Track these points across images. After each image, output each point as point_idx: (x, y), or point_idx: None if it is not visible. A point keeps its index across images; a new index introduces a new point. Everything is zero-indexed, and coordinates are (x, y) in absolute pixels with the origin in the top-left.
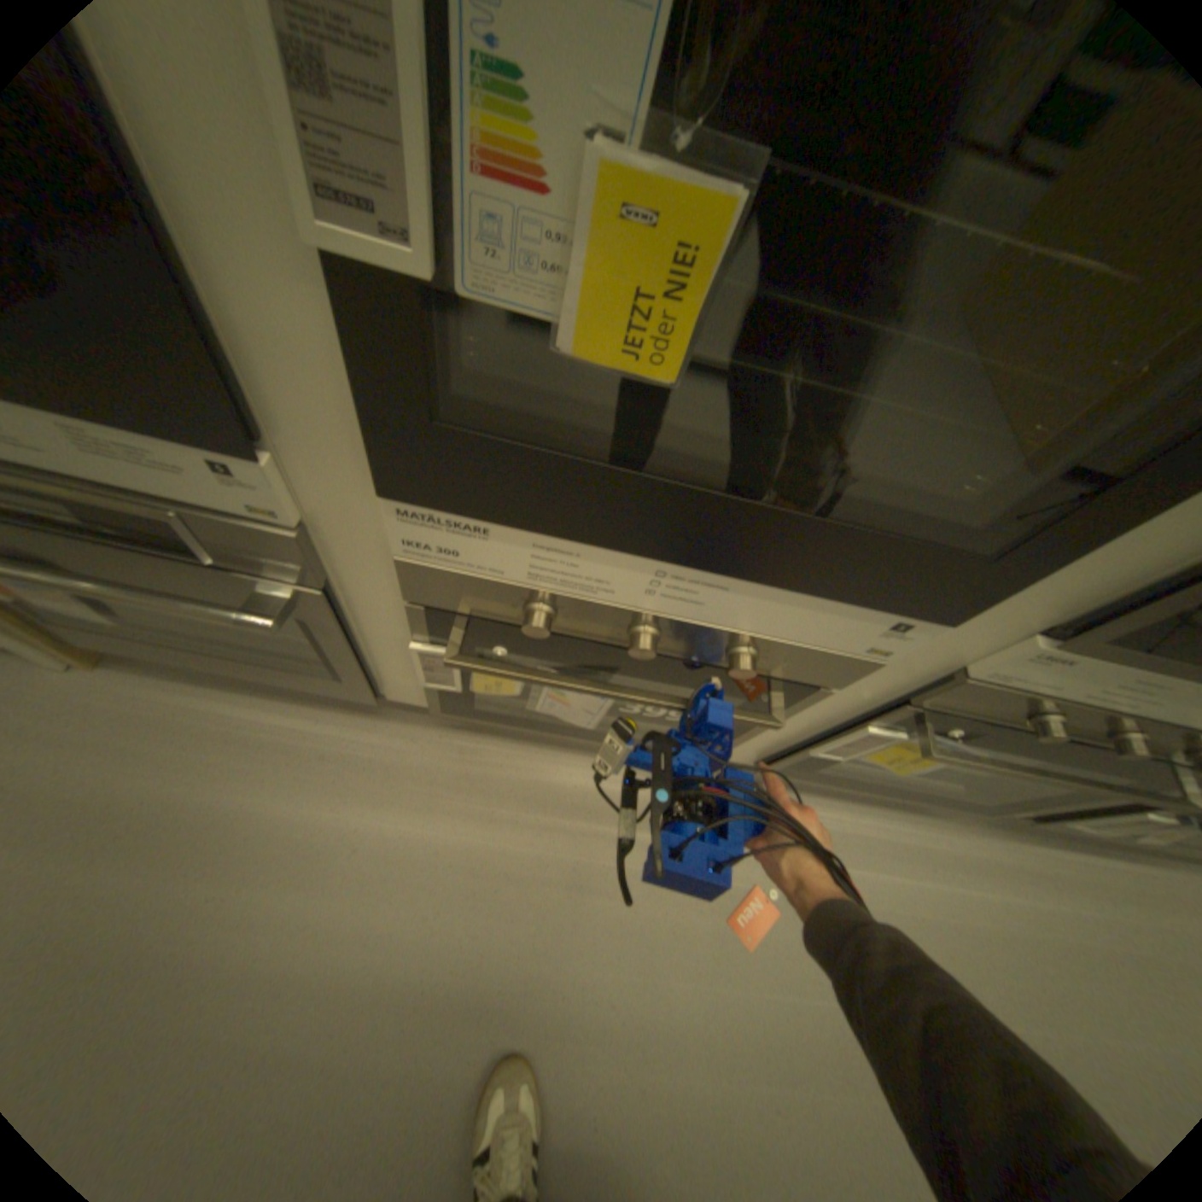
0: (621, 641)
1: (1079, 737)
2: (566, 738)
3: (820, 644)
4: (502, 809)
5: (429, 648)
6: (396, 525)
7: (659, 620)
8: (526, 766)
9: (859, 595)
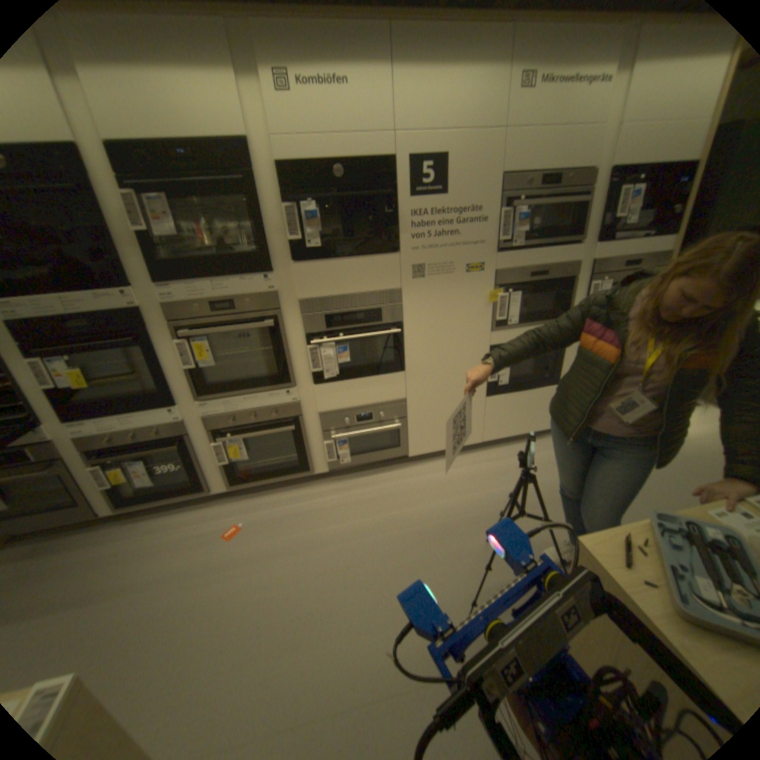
0: (128, 445)
1: (248, 424)
2: (168, 514)
3: (162, 424)
4: (140, 539)
5: (91, 472)
6: (65, 432)
7: (129, 434)
8: (151, 526)
9: (150, 409)
